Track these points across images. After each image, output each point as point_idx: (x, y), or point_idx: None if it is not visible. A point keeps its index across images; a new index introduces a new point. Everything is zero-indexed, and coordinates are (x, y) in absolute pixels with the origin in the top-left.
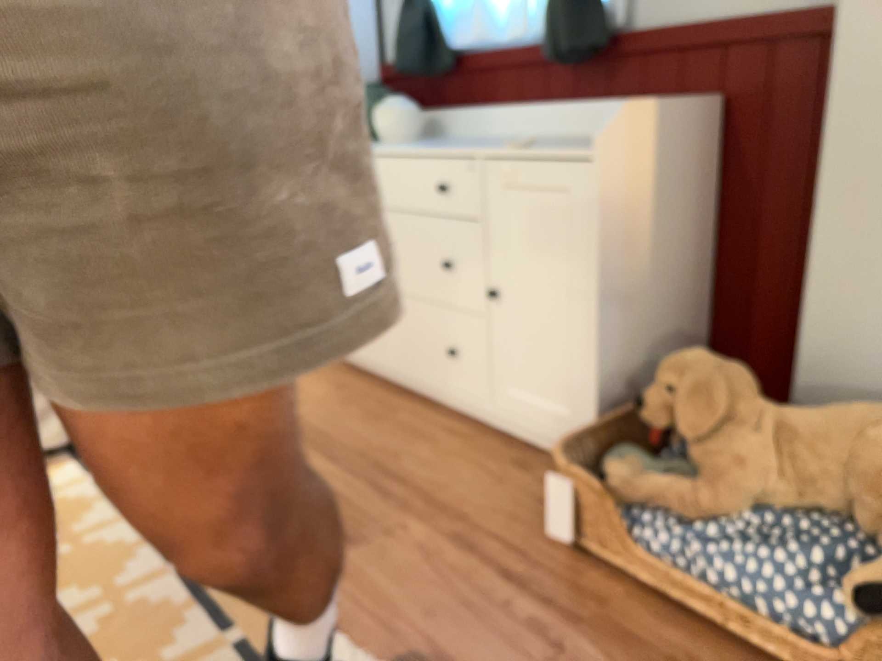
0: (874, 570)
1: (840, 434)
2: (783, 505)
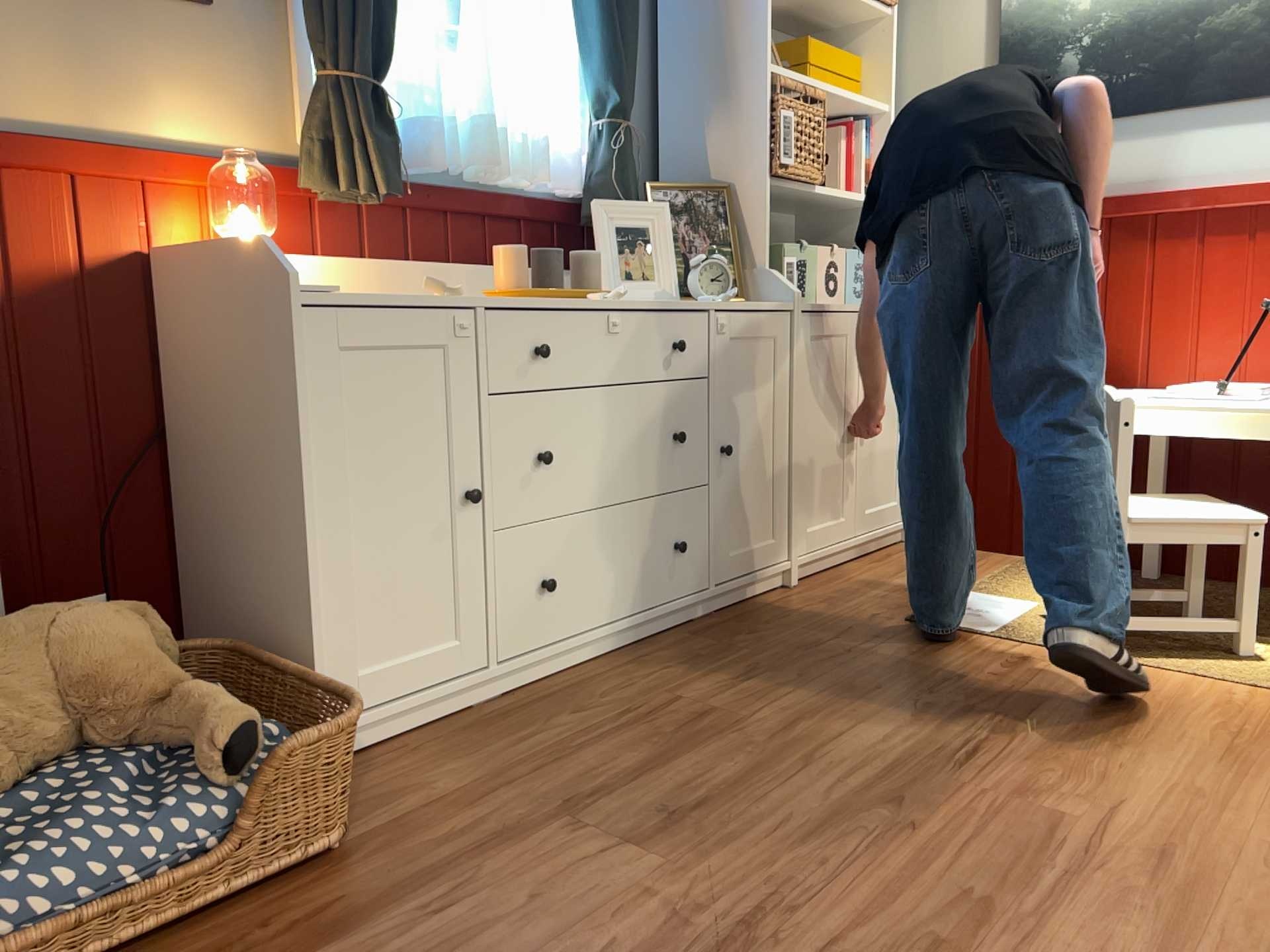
0: (201, 736)
1: (11, 662)
2: (1, 787)
